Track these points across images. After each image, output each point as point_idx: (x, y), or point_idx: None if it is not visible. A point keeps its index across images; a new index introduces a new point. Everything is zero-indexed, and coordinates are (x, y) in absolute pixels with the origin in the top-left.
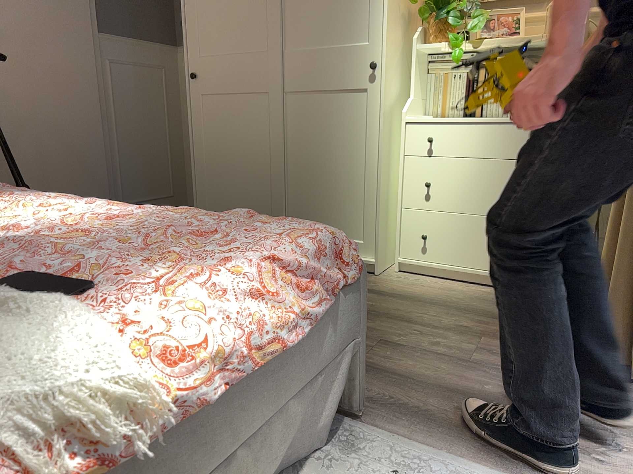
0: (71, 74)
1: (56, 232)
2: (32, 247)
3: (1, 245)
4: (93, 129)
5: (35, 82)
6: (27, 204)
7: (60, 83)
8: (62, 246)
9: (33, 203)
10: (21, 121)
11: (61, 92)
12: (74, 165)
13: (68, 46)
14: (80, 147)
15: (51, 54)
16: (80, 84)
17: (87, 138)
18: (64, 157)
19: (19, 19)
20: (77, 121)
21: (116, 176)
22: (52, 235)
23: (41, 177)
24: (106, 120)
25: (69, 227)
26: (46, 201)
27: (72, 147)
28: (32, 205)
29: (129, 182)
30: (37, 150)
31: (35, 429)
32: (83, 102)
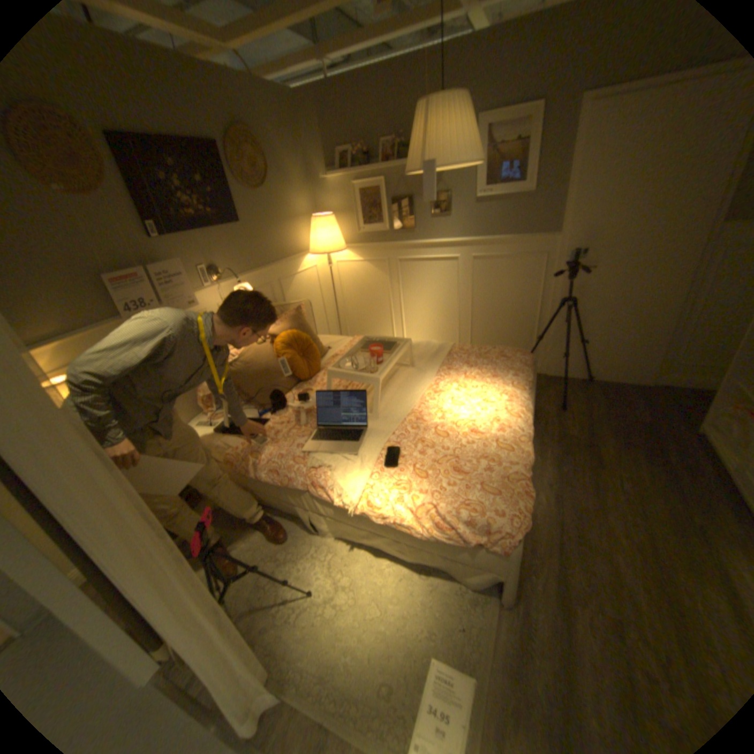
0: (666, 264)
1: (456, 424)
2: (426, 433)
3: (433, 422)
4: (669, 306)
5: (628, 272)
6: (496, 390)
7: (650, 271)
8: (439, 436)
9: (499, 390)
10: (605, 298)
11: (648, 278)
12: (637, 330)
13: (673, 241)
14: (649, 318)
15: (651, 250)
16: (673, 271)
17: (660, 312)
18: (631, 324)
19: (632, 228)
20: (655, 299)
21: (681, 342)
22: (446, 428)
23: (606, 334)
24: (691, 298)
25: (454, 427)
26: (502, 392)
27: (641, 318)
28: (493, 393)
29: (695, 349)
30: (610, 317)
31: (342, 493)
32: (668, 285)
